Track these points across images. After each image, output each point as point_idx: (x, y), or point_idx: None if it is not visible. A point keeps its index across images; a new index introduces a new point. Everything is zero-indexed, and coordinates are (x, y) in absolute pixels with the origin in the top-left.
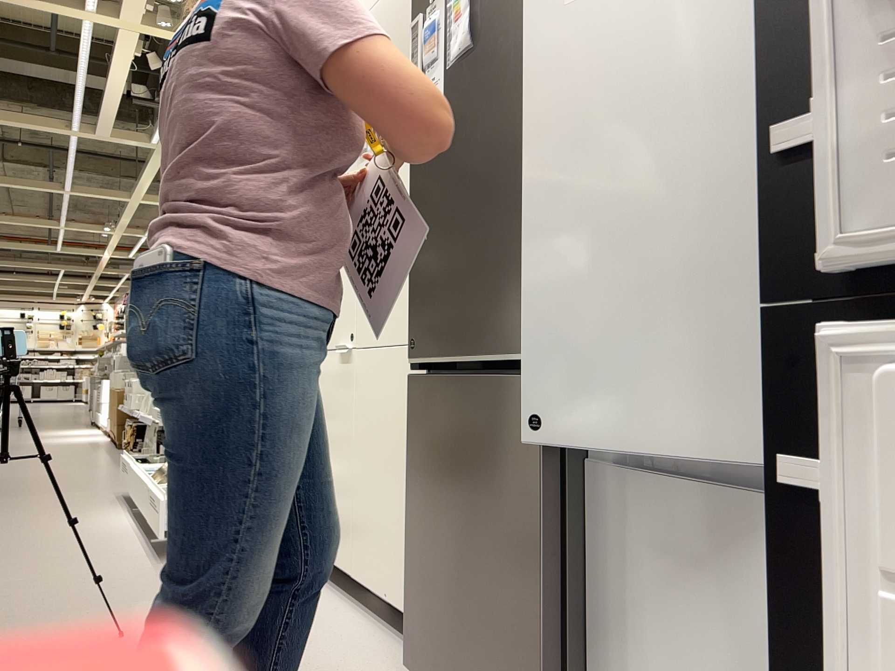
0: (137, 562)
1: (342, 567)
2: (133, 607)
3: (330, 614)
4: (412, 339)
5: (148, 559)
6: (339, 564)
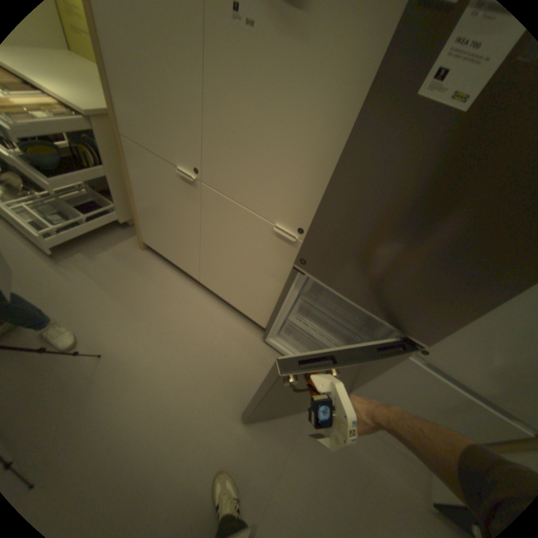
0: (37, 265)
1: (192, 274)
2: (79, 320)
3: (195, 299)
4: (305, 257)
5: (43, 261)
6: (188, 272)
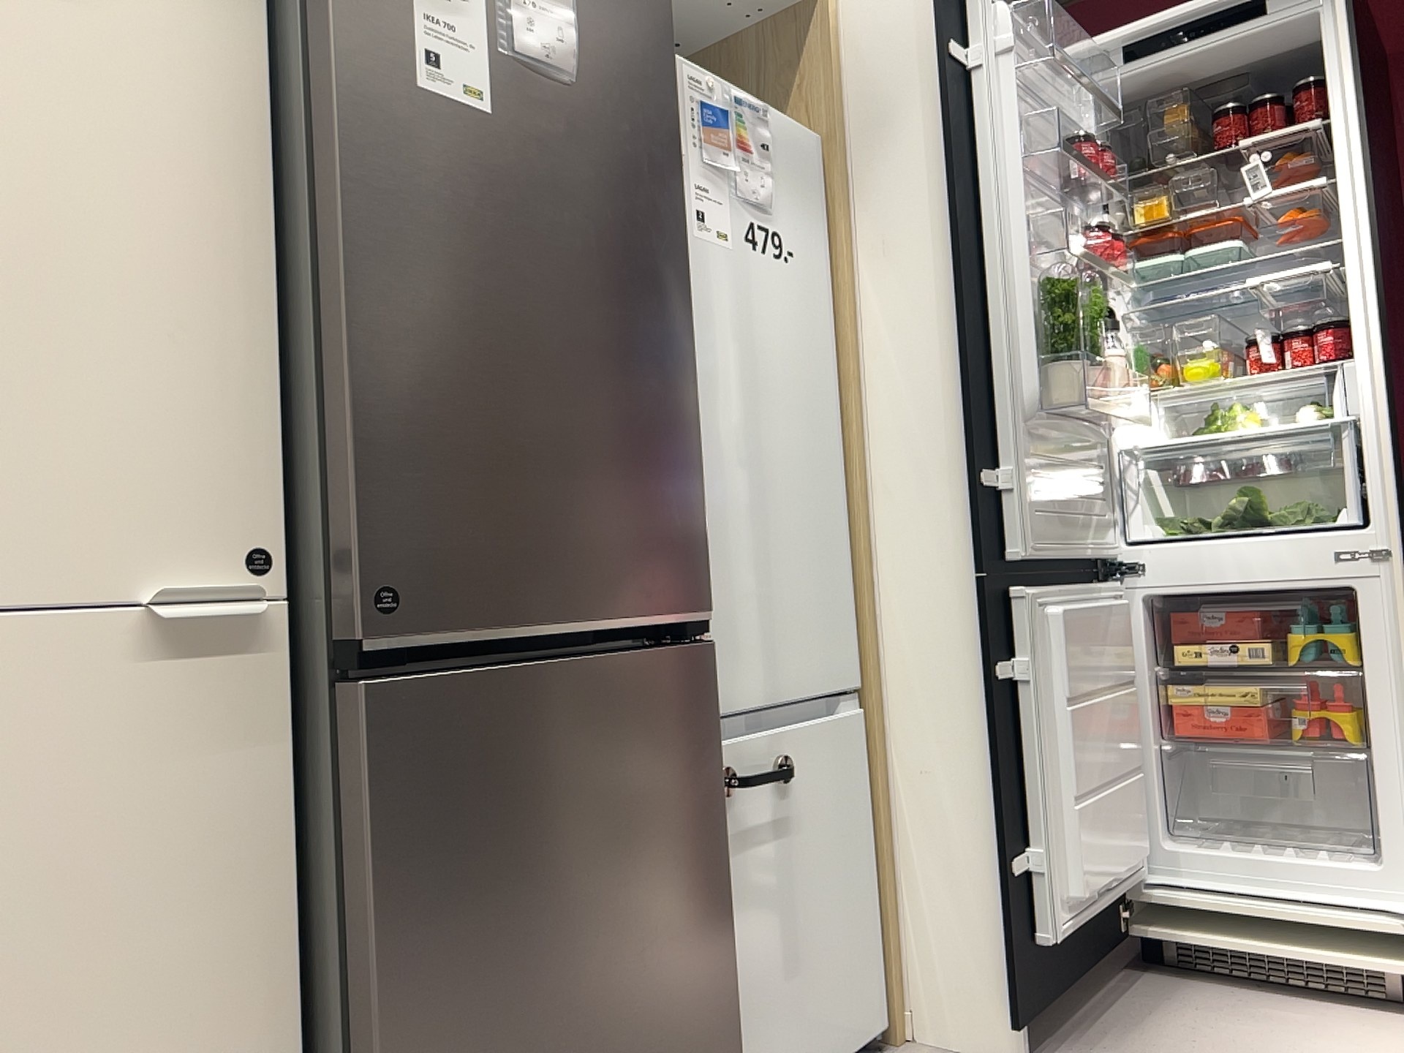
0: None
1: None
2: None
3: None
4: (376, 586)
5: None
6: None
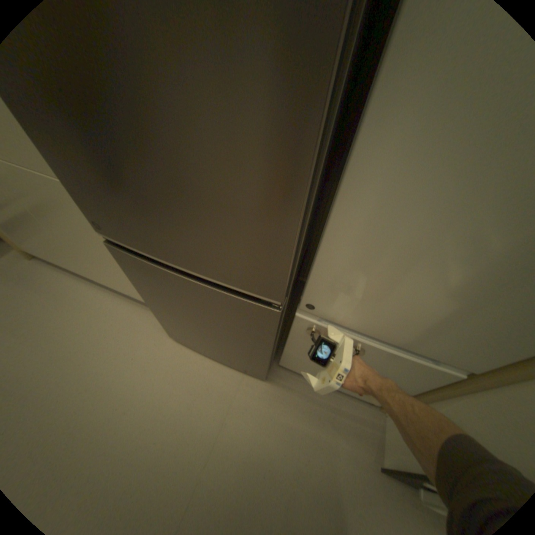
0: None
1: (82, 273)
2: None
3: (94, 300)
4: (92, 217)
5: None
6: (77, 272)
